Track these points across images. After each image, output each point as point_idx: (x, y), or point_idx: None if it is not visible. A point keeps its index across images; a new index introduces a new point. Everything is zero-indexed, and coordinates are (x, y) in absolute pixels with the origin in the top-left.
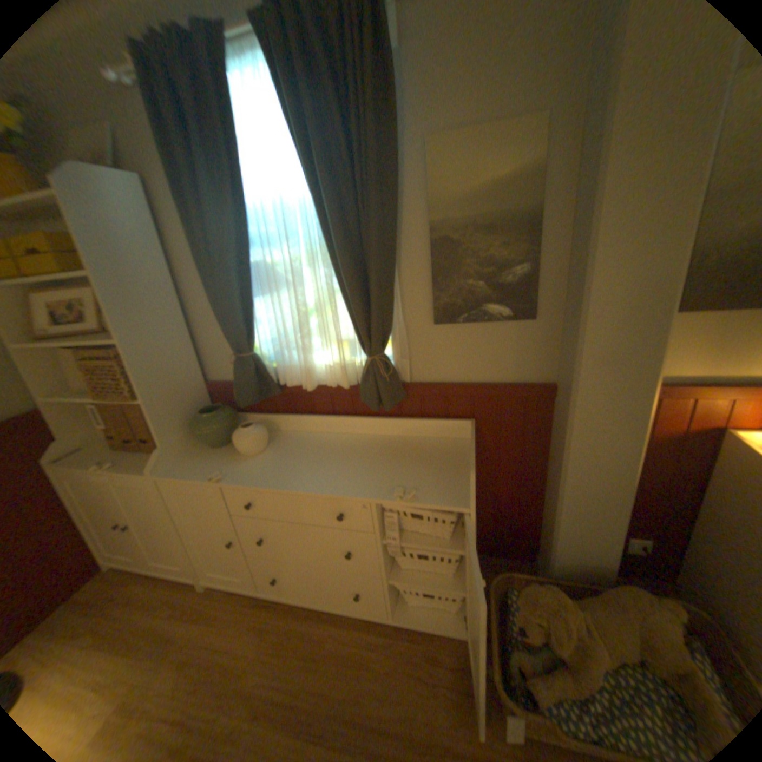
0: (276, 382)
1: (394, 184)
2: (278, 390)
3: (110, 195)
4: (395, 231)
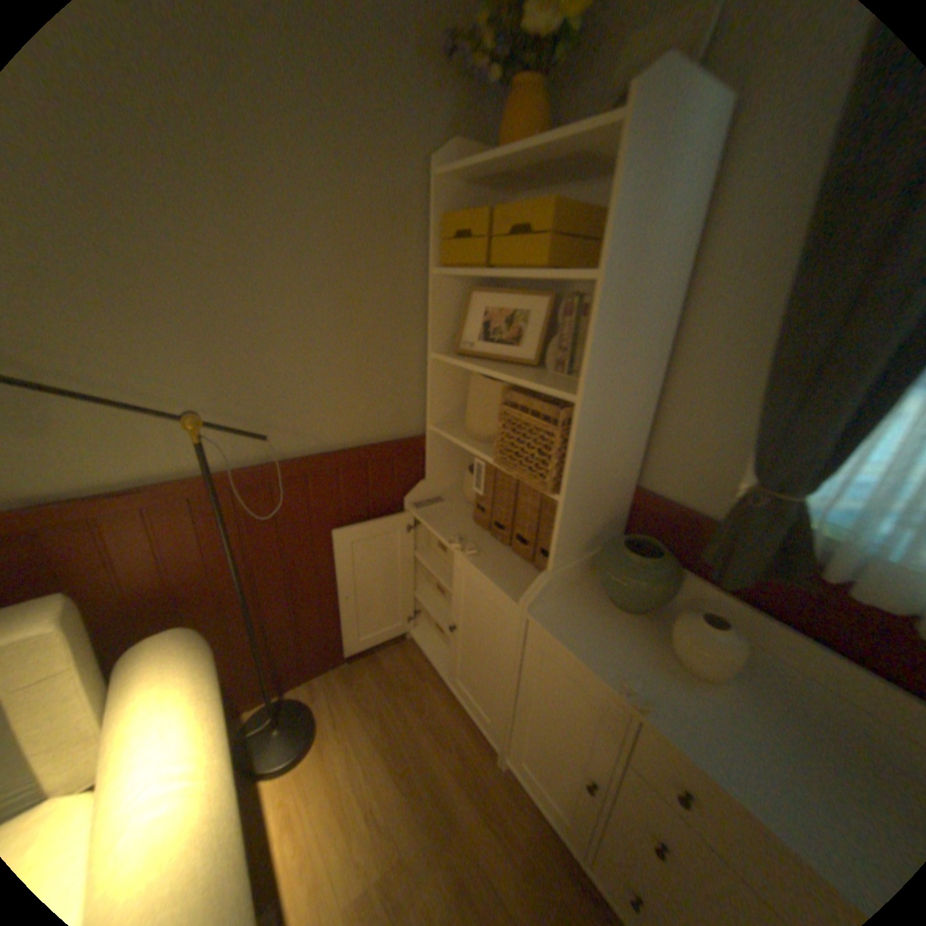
0: (820, 573)
1: None
2: (812, 587)
3: (690, 134)
4: None
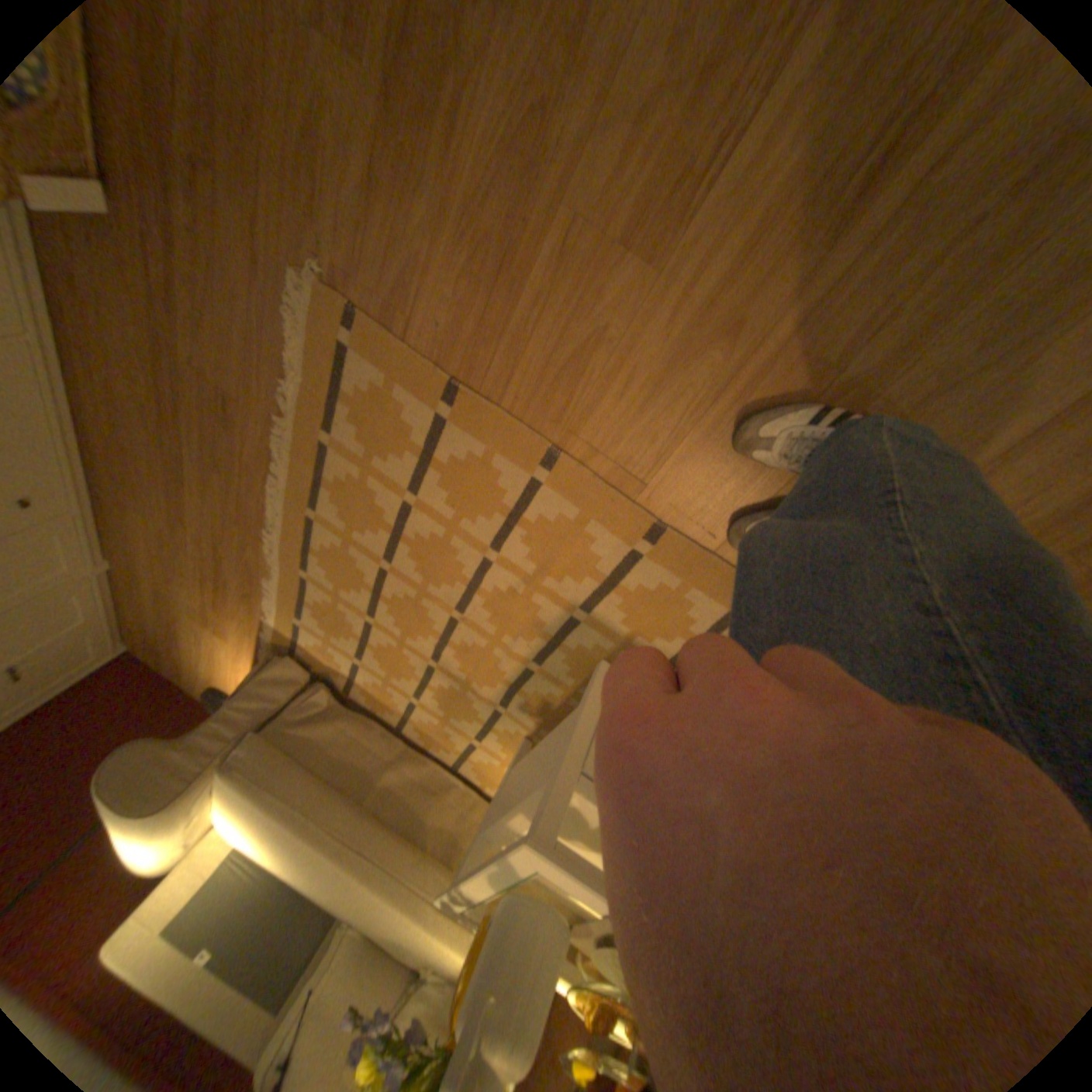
0: None
1: None
2: None
3: None
4: None
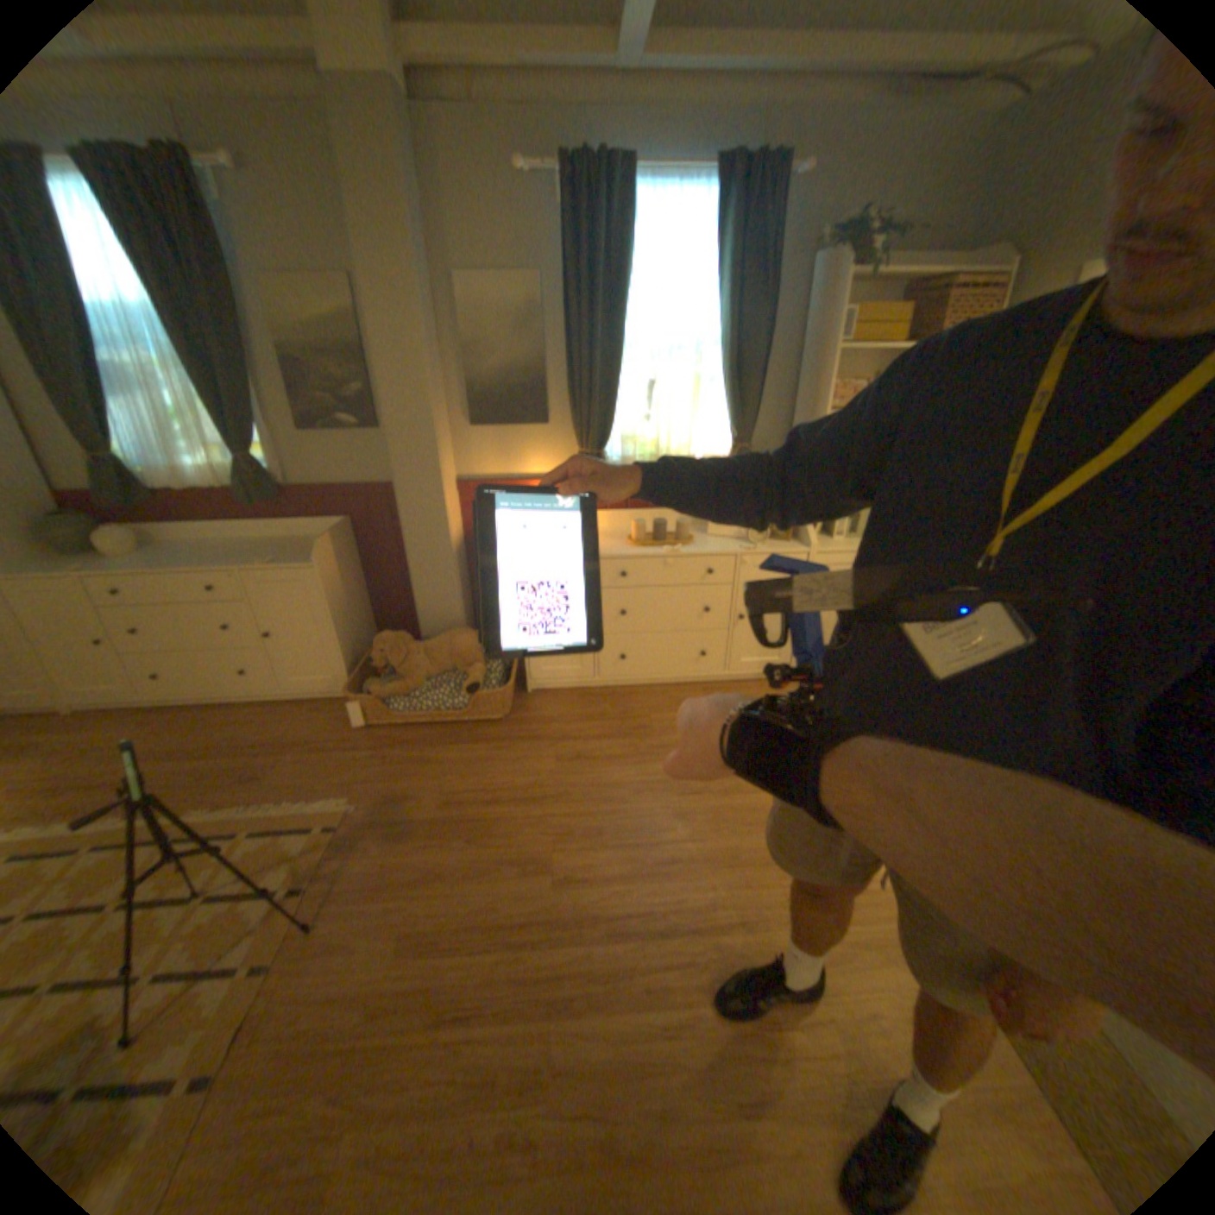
0: (142, 487)
1: (230, 310)
2: (146, 496)
3: None
4: (239, 348)
